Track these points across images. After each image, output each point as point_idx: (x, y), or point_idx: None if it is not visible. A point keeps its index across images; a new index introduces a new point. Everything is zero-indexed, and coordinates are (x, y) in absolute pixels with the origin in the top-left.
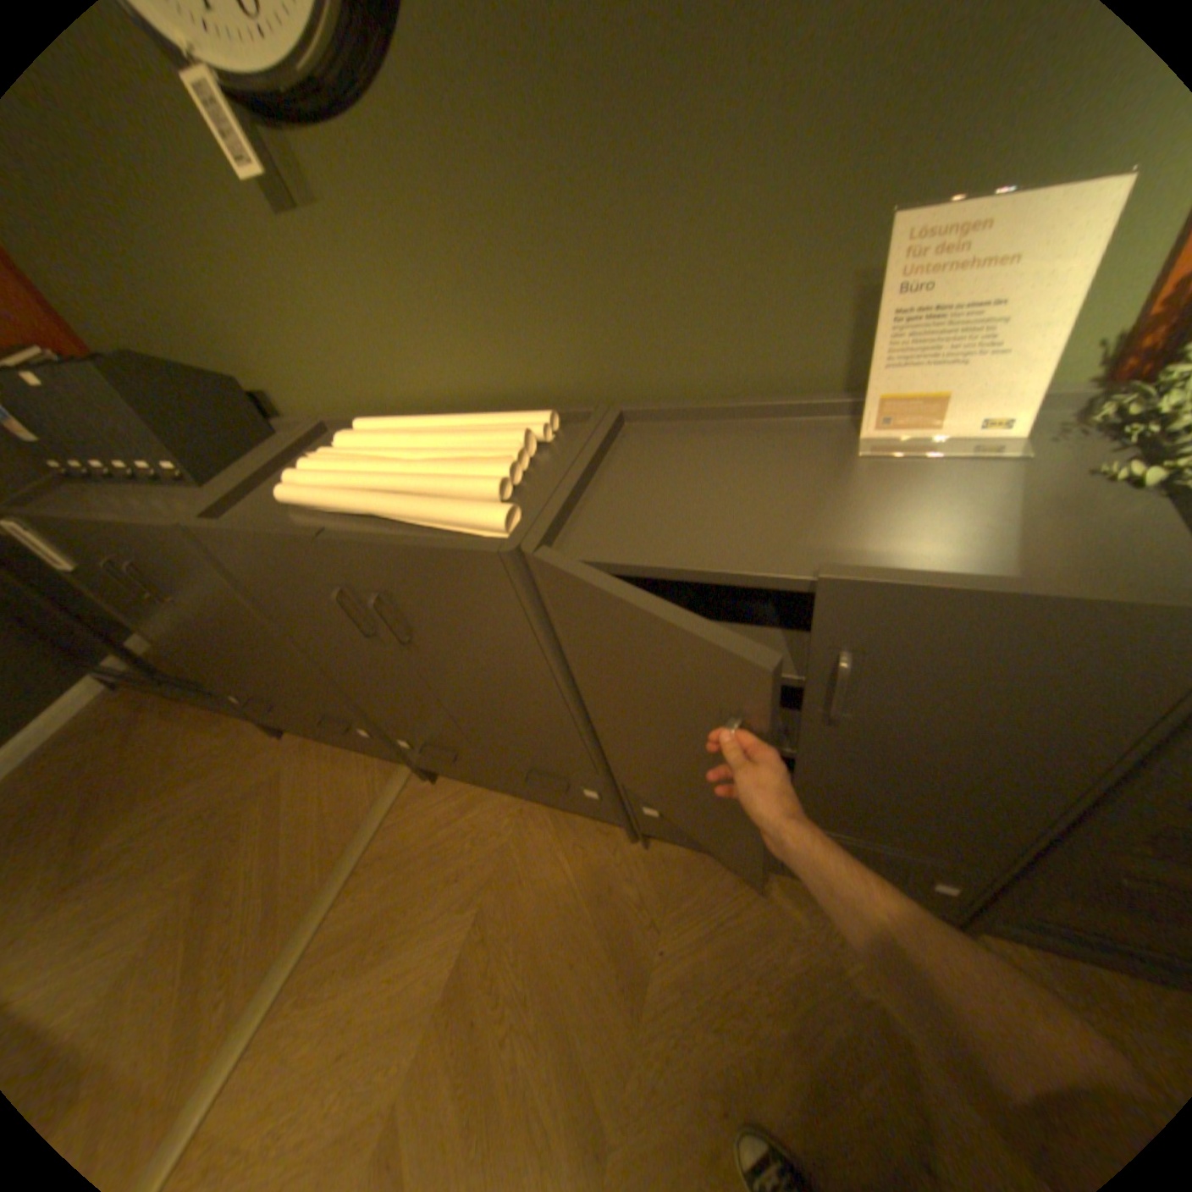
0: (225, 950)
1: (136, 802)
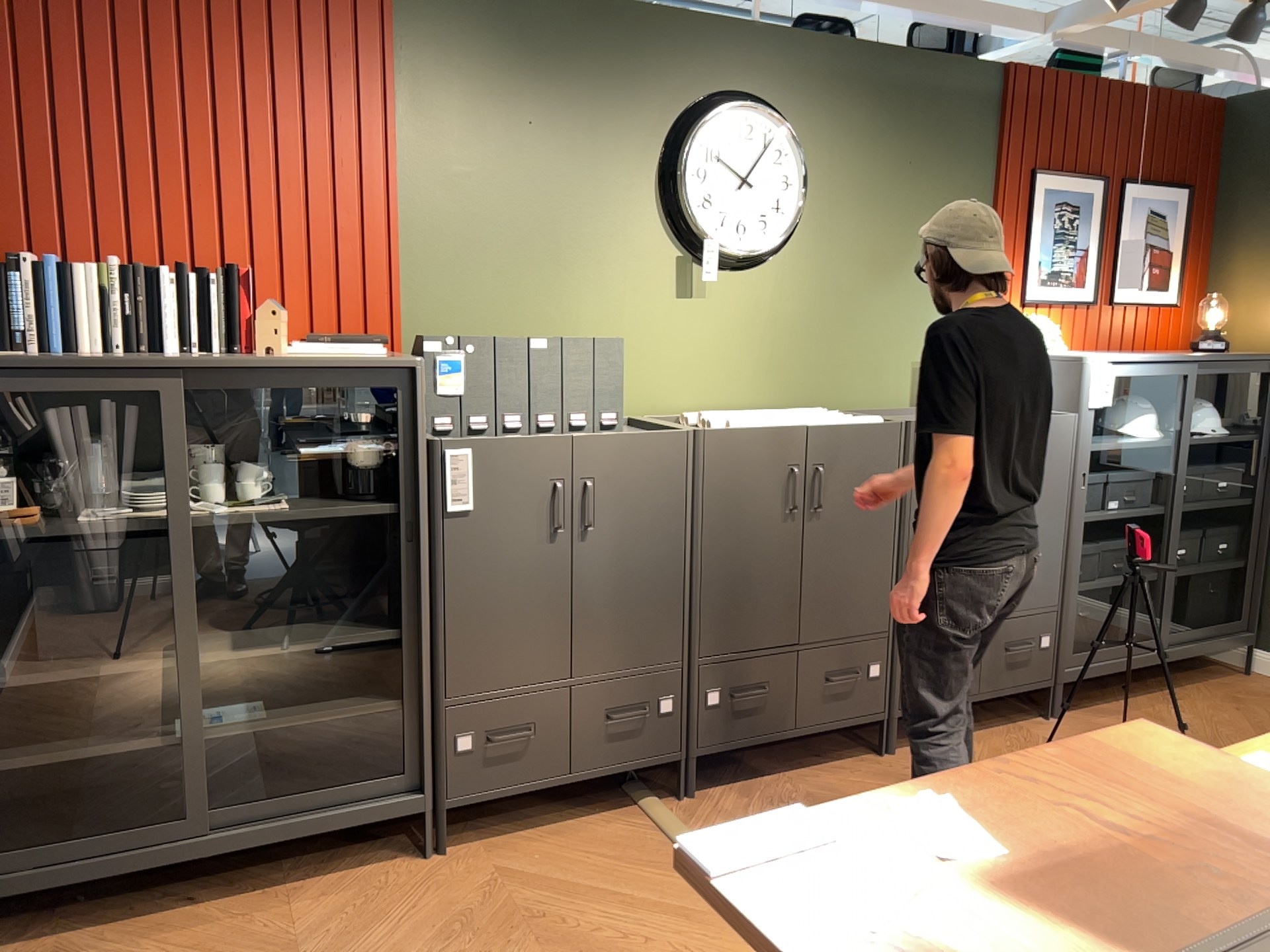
0: None
1: None
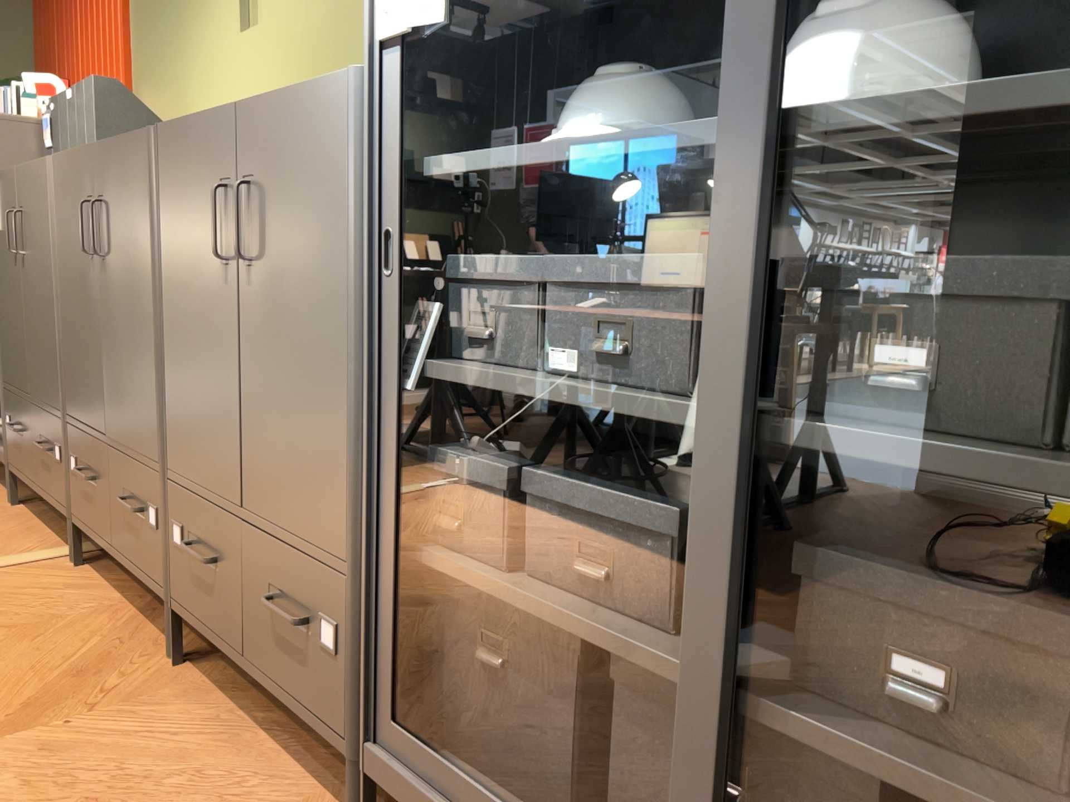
0: None
1: None
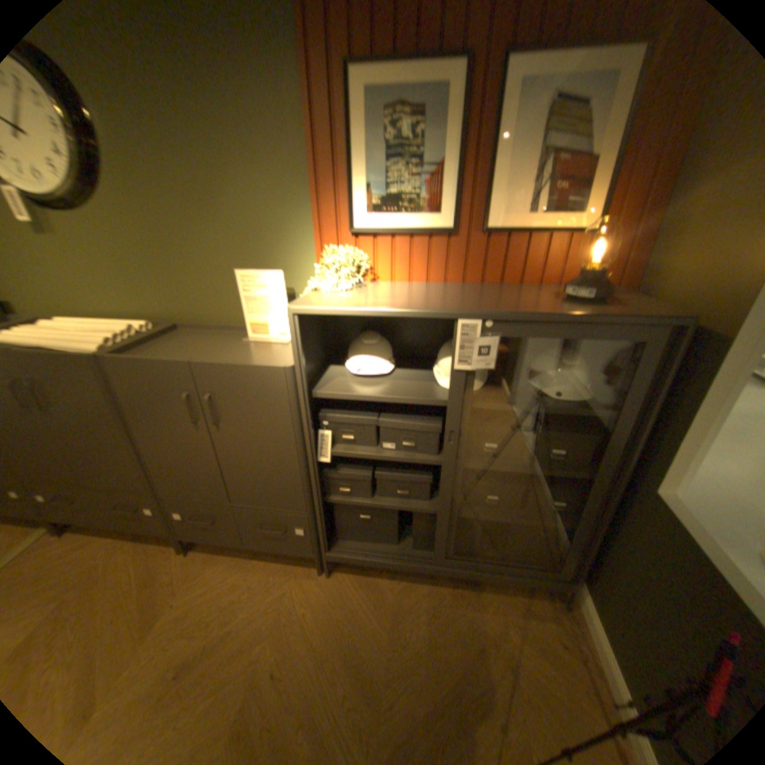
0: None
1: None
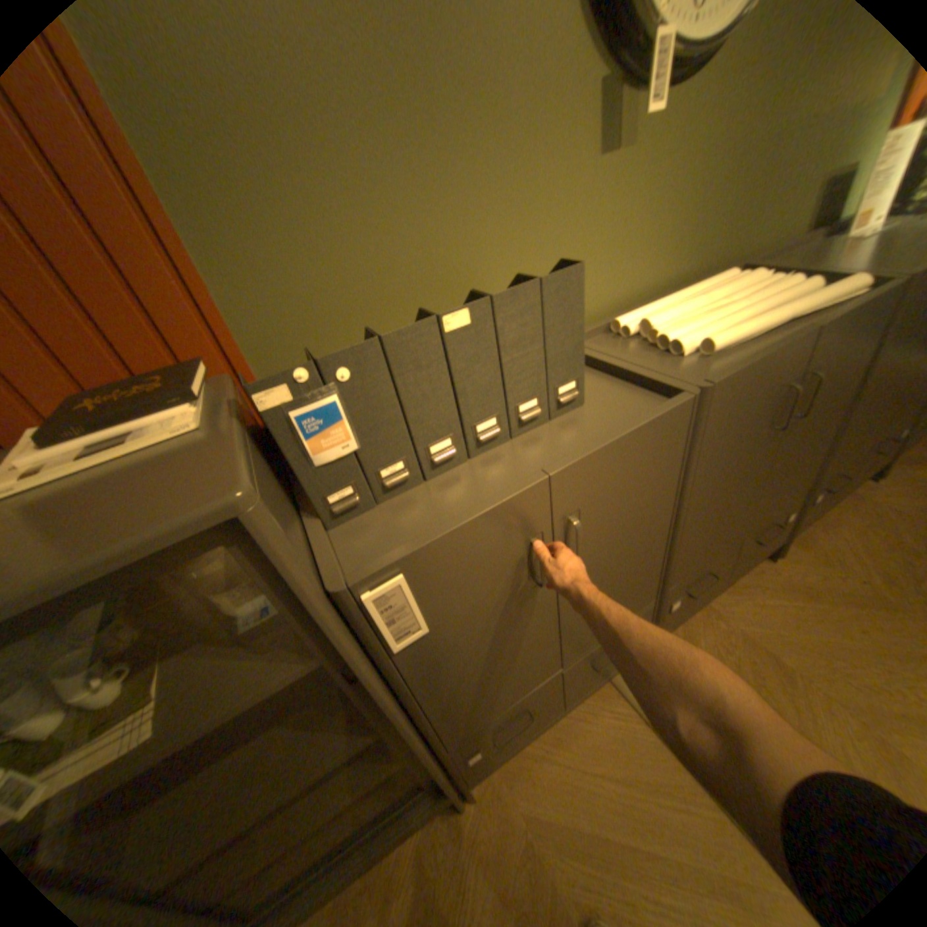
0: None
1: None
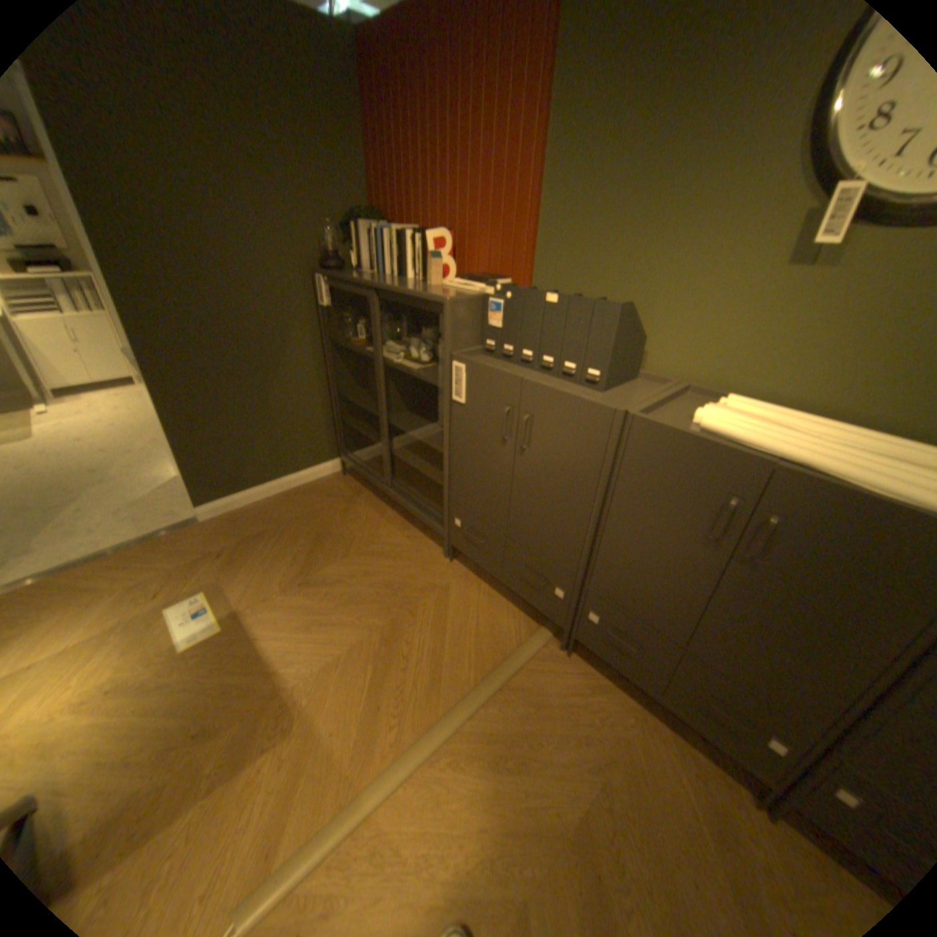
0: (401, 690)
1: (350, 552)
